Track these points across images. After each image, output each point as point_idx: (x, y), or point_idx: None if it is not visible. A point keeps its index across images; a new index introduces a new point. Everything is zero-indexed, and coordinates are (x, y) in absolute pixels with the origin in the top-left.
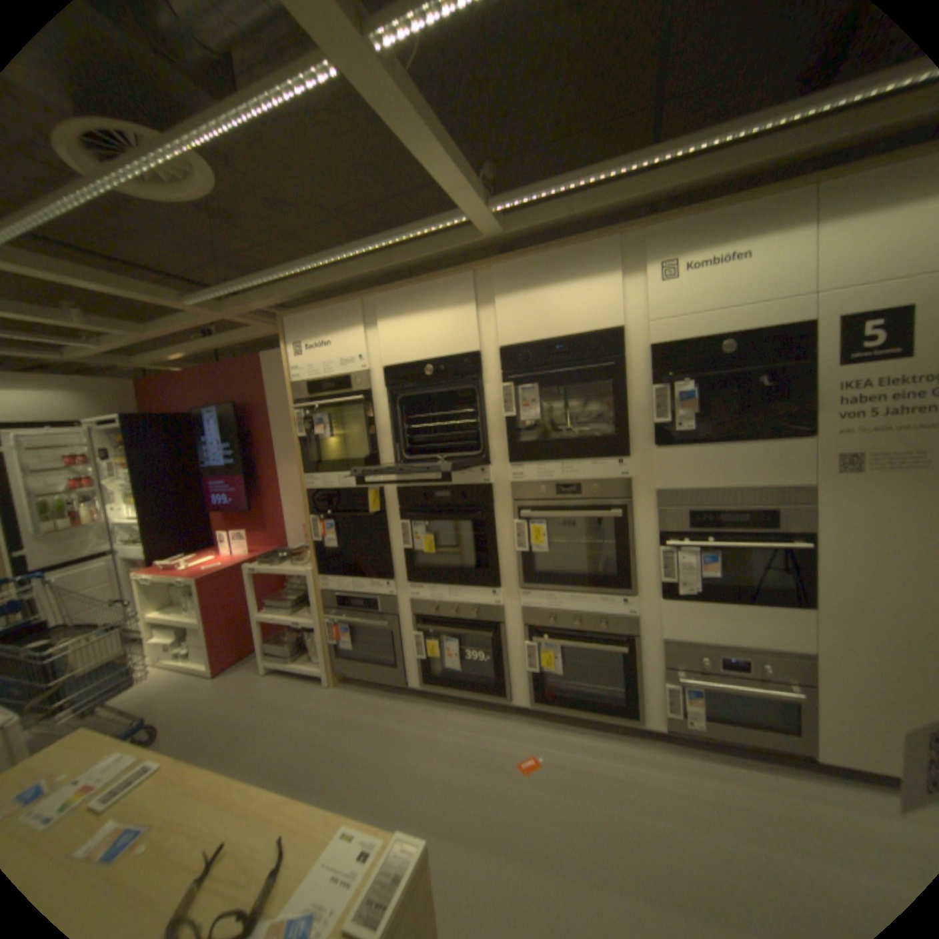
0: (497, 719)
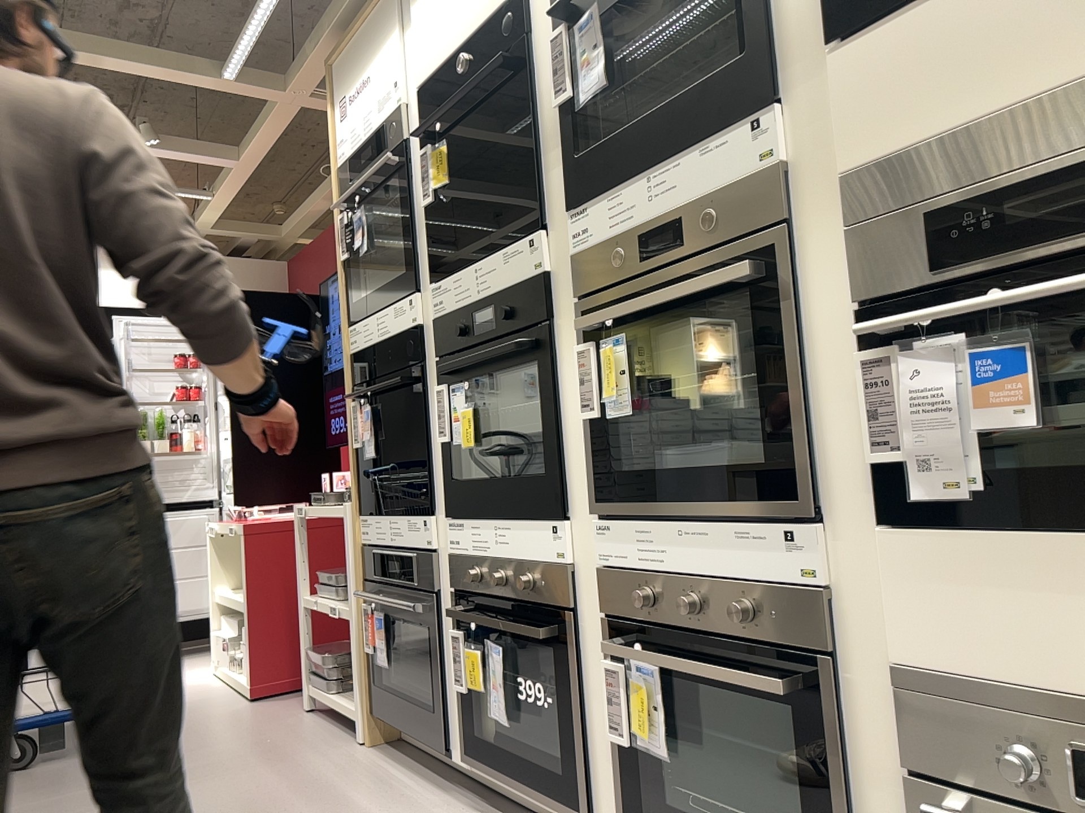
0: None
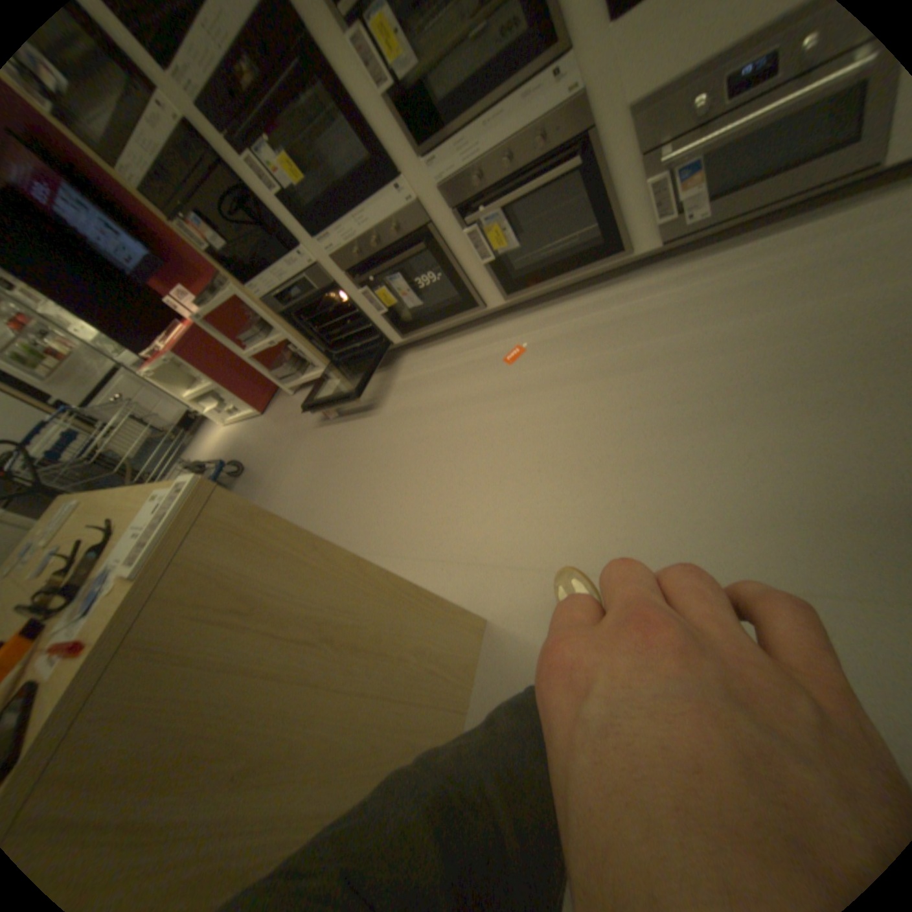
0: (483, 327)
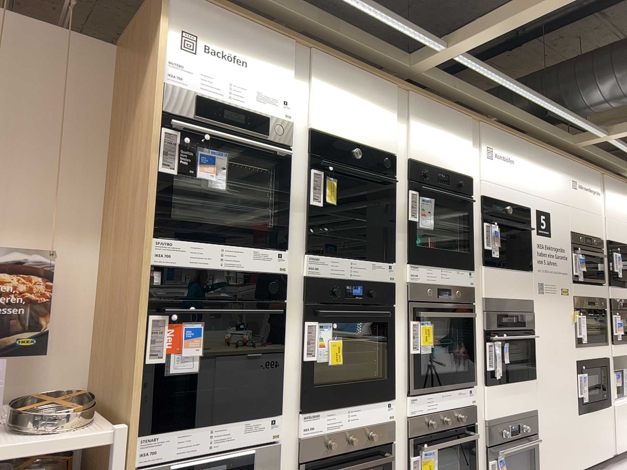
0: None
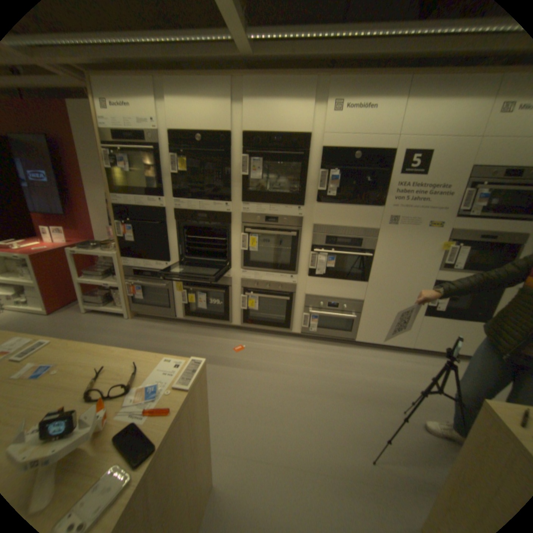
0: (223, 331)
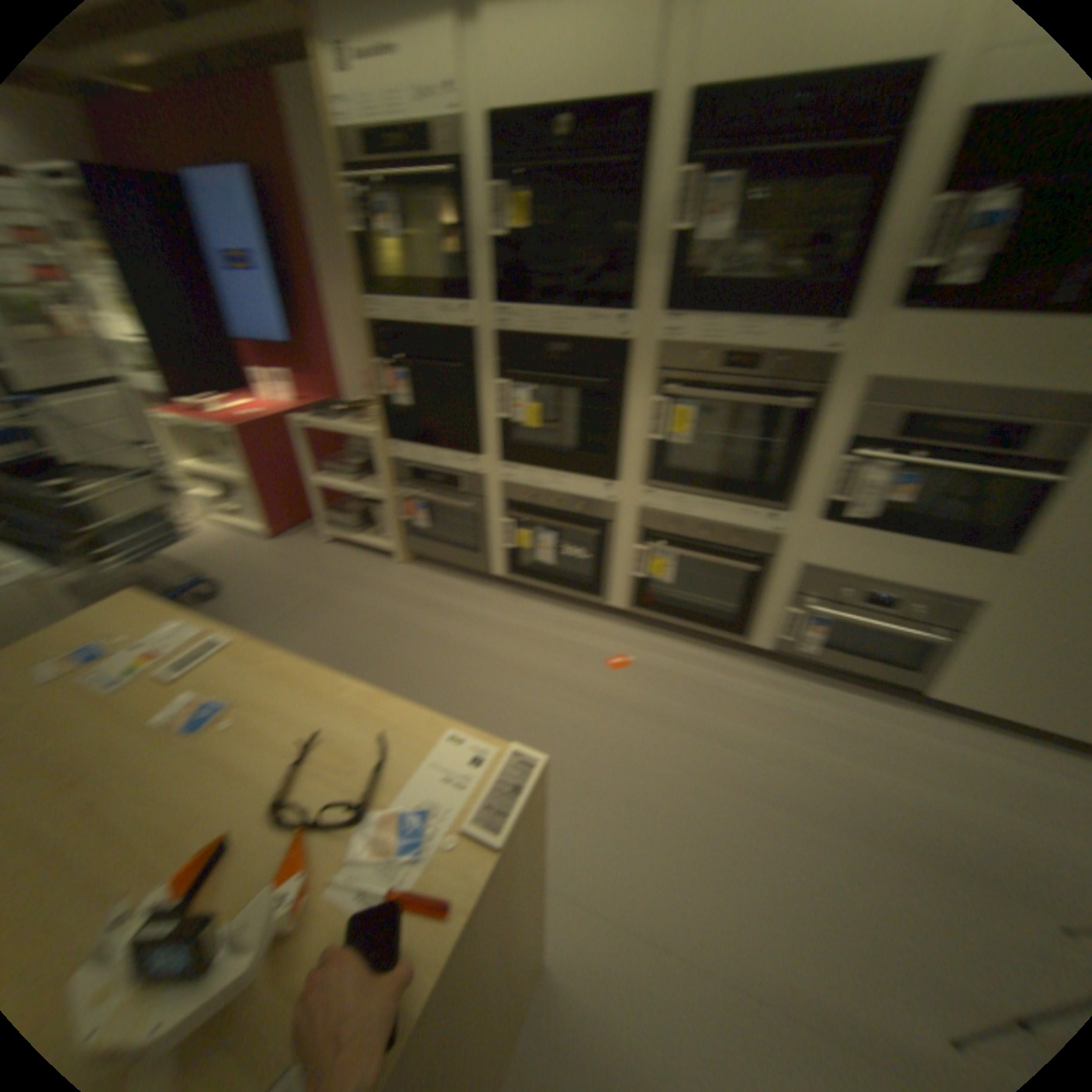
0: (592, 615)
